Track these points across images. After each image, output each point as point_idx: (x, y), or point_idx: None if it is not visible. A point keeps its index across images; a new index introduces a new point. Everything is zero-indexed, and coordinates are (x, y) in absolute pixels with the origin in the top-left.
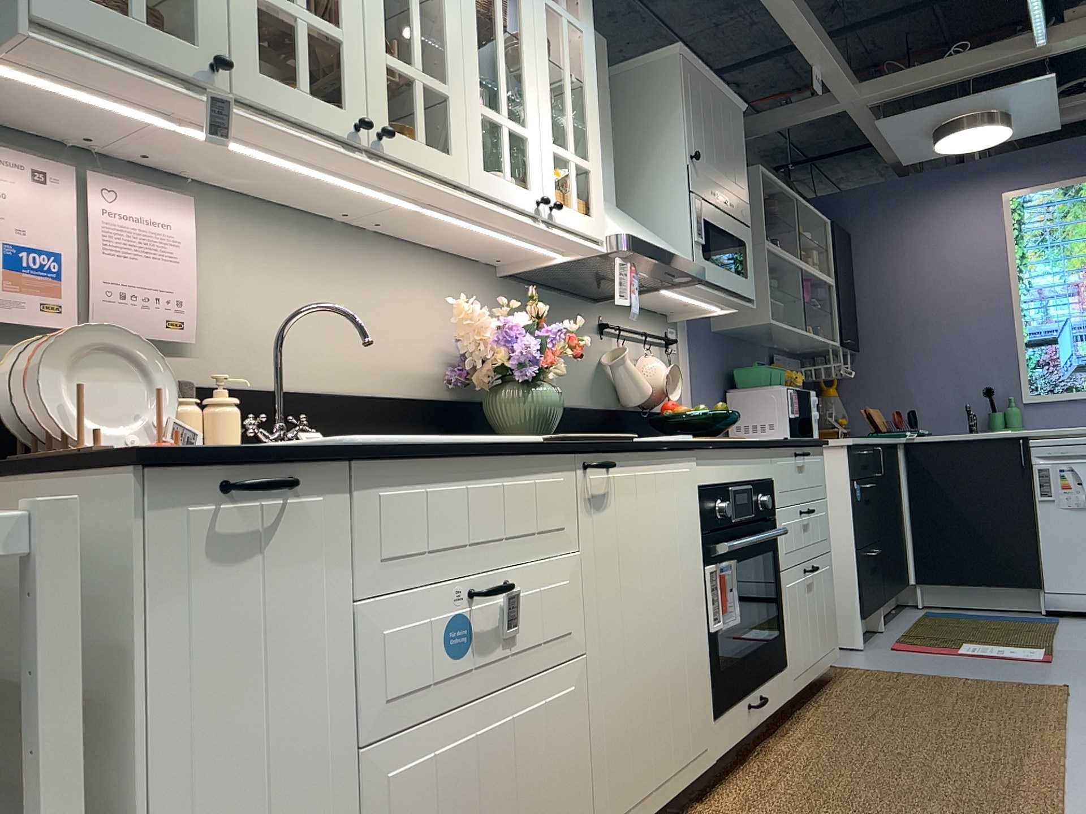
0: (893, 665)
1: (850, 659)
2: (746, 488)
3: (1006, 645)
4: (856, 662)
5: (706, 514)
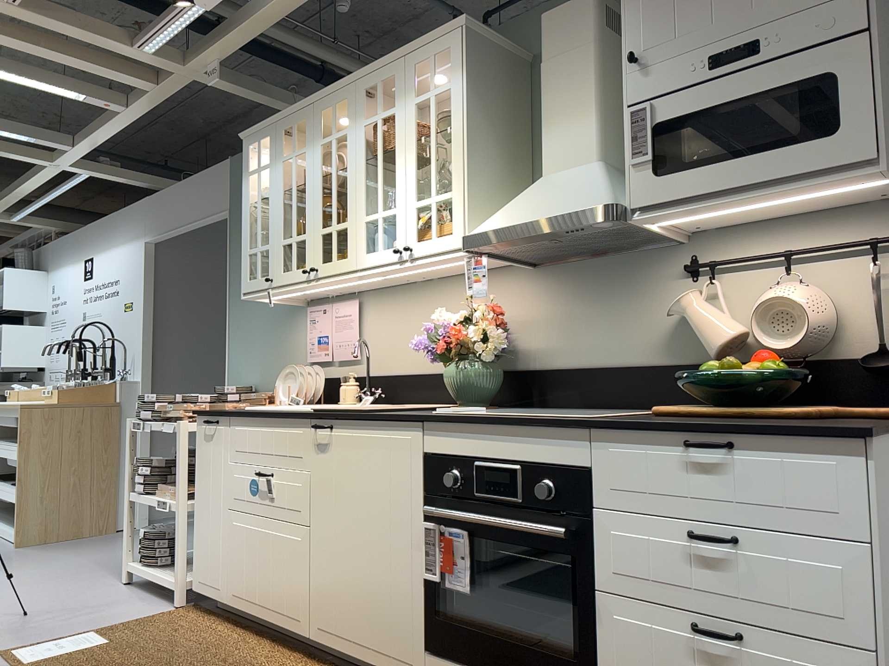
0: None
1: None
2: (514, 468)
3: None
4: None
5: (431, 478)
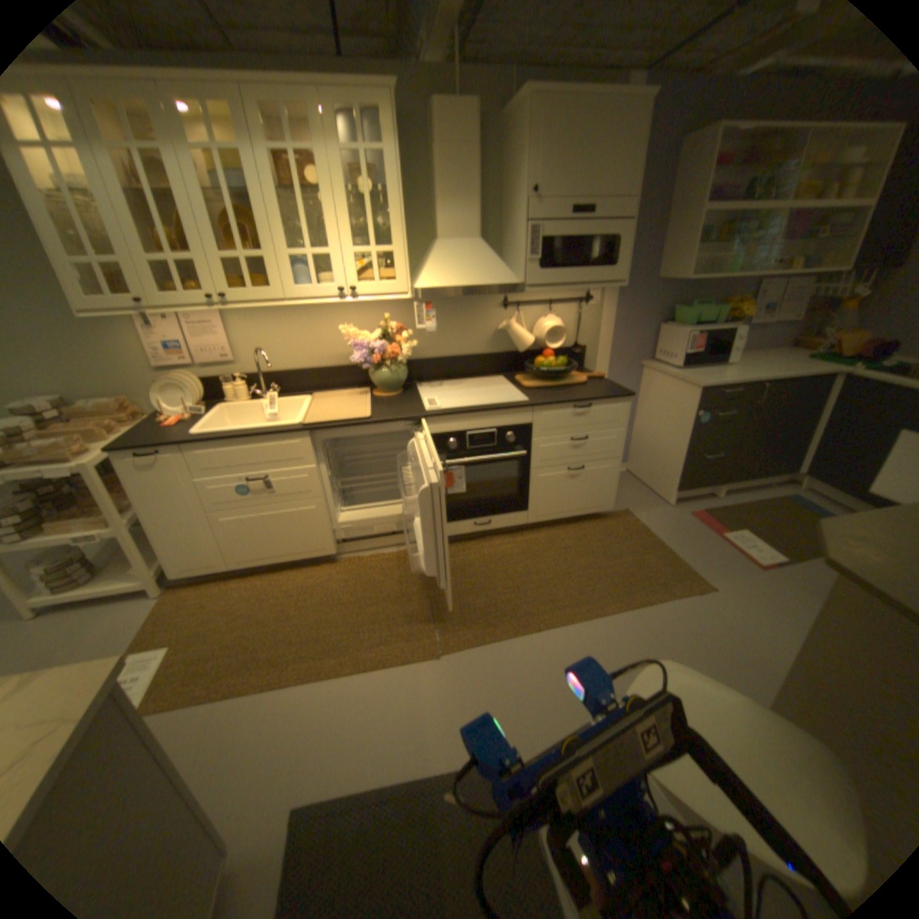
0: (660, 526)
1: (648, 511)
2: (490, 433)
3: (770, 547)
4: (646, 515)
5: (435, 448)
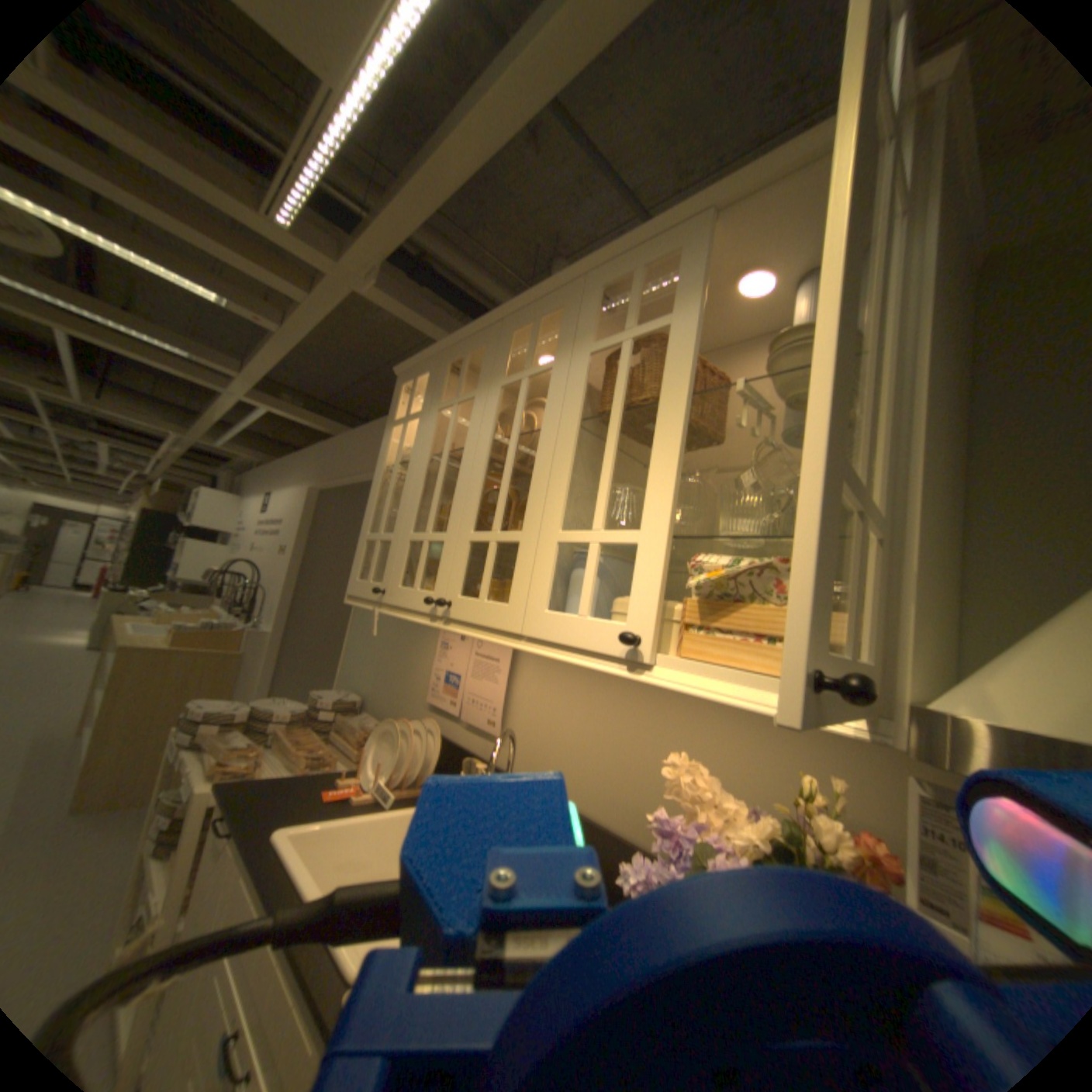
0: None
1: None
2: None
3: None
4: None
5: None
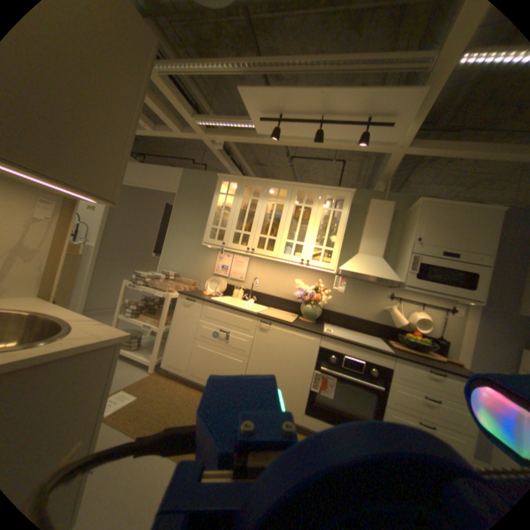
0: None
1: None
2: (360, 362)
3: None
4: None
5: (321, 356)
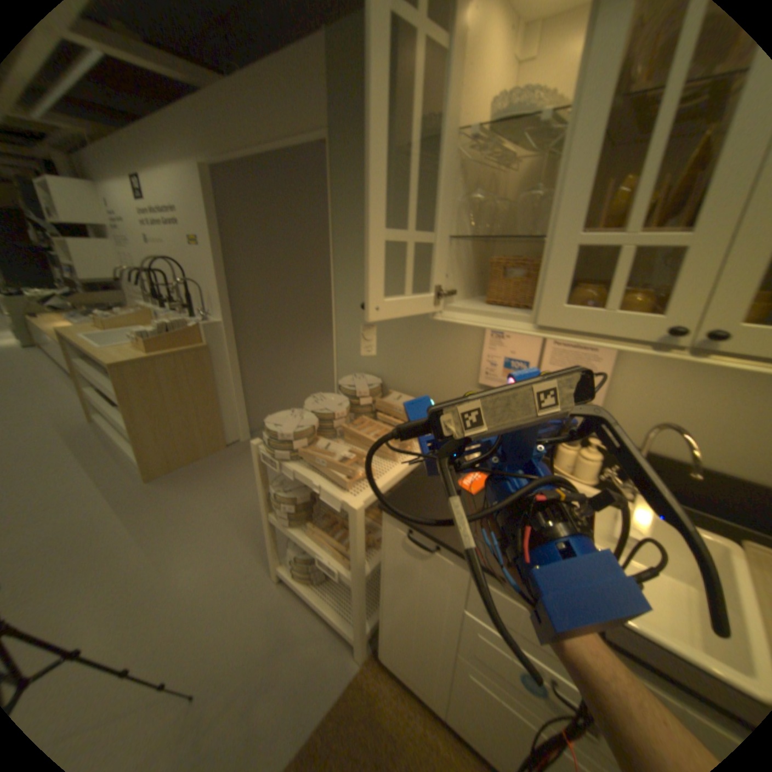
0: None
1: None
2: None
3: None
4: None
5: None
